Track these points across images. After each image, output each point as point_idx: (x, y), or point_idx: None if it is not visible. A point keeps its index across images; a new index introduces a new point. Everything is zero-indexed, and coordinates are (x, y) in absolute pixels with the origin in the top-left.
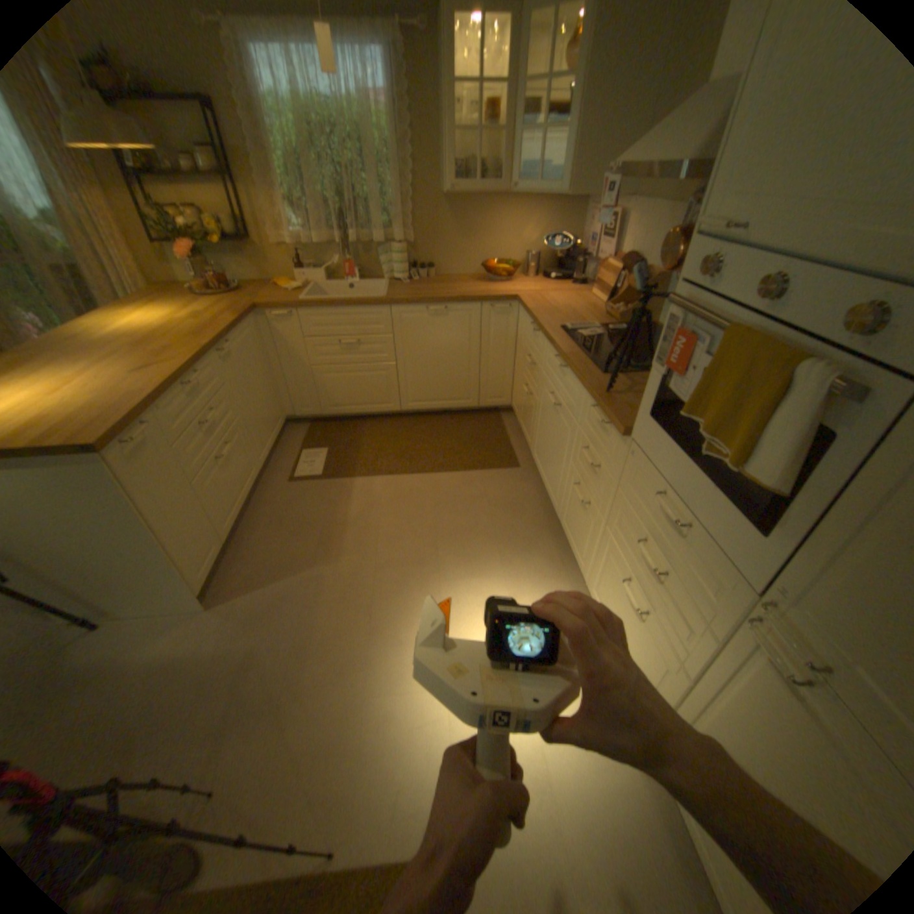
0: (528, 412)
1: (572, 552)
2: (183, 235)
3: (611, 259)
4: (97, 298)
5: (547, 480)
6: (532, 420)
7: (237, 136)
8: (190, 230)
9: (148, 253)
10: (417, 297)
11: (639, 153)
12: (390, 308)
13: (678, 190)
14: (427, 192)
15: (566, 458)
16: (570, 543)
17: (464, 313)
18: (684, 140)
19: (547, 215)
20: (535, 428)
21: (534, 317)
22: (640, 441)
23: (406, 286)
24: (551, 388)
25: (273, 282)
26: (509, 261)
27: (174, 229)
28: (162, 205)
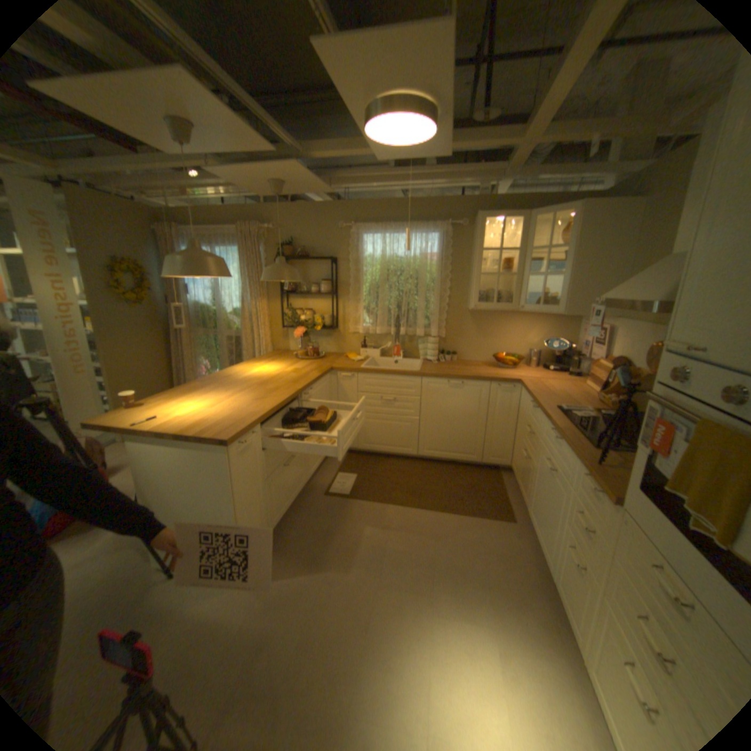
0: (526, 473)
1: (569, 623)
2: (302, 325)
3: (603, 360)
4: (244, 356)
5: (543, 540)
6: (530, 481)
7: (345, 276)
8: (306, 322)
9: (278, 334)
10: (441, 373)
11: (619, 293)
12: (421, 379)
13: (659, 316)
14: (457, 308)
15: (562, 520)
16: (567, 611)
17: (476, 388)
18: (654, 288)
19: (547, 326)
20: (533, 489)
21: (534, 397)
22: (632, 512)
23: (434, 365)
24: (548, 455)
25: (345, 355)
26: (515, 354)
27: (298, 322)
28: (295, 309)
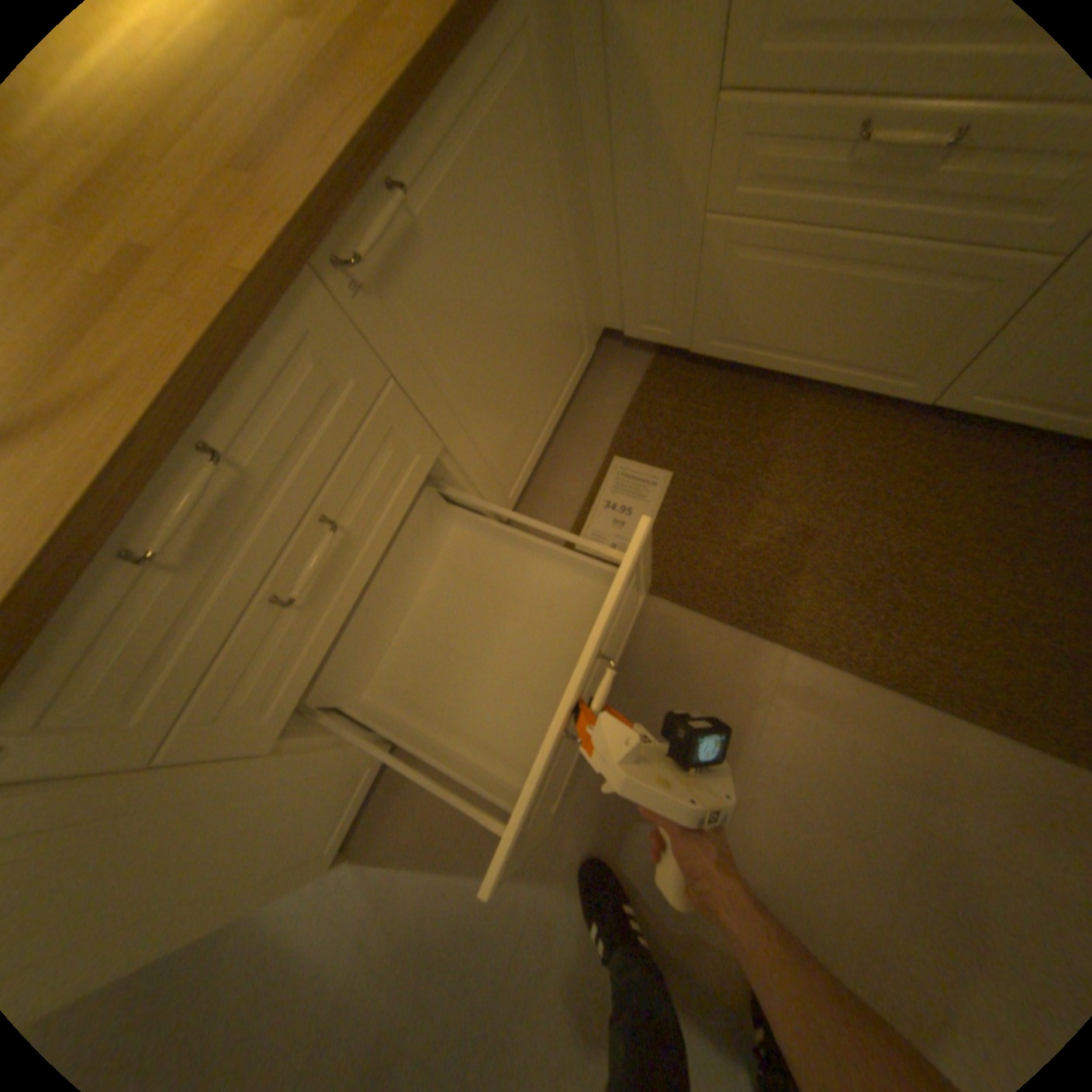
0: None
1: None
2: None
3: None
4: None
5: None
6: None
7: None
8: None
9: None
10: None
11: None
12: None
13: None
14: None
15: None
16: None
17: None
18: None
19: None
20: None
21: None
22: None
23: None
24: None
25: None
26: None
27: None
28: None
